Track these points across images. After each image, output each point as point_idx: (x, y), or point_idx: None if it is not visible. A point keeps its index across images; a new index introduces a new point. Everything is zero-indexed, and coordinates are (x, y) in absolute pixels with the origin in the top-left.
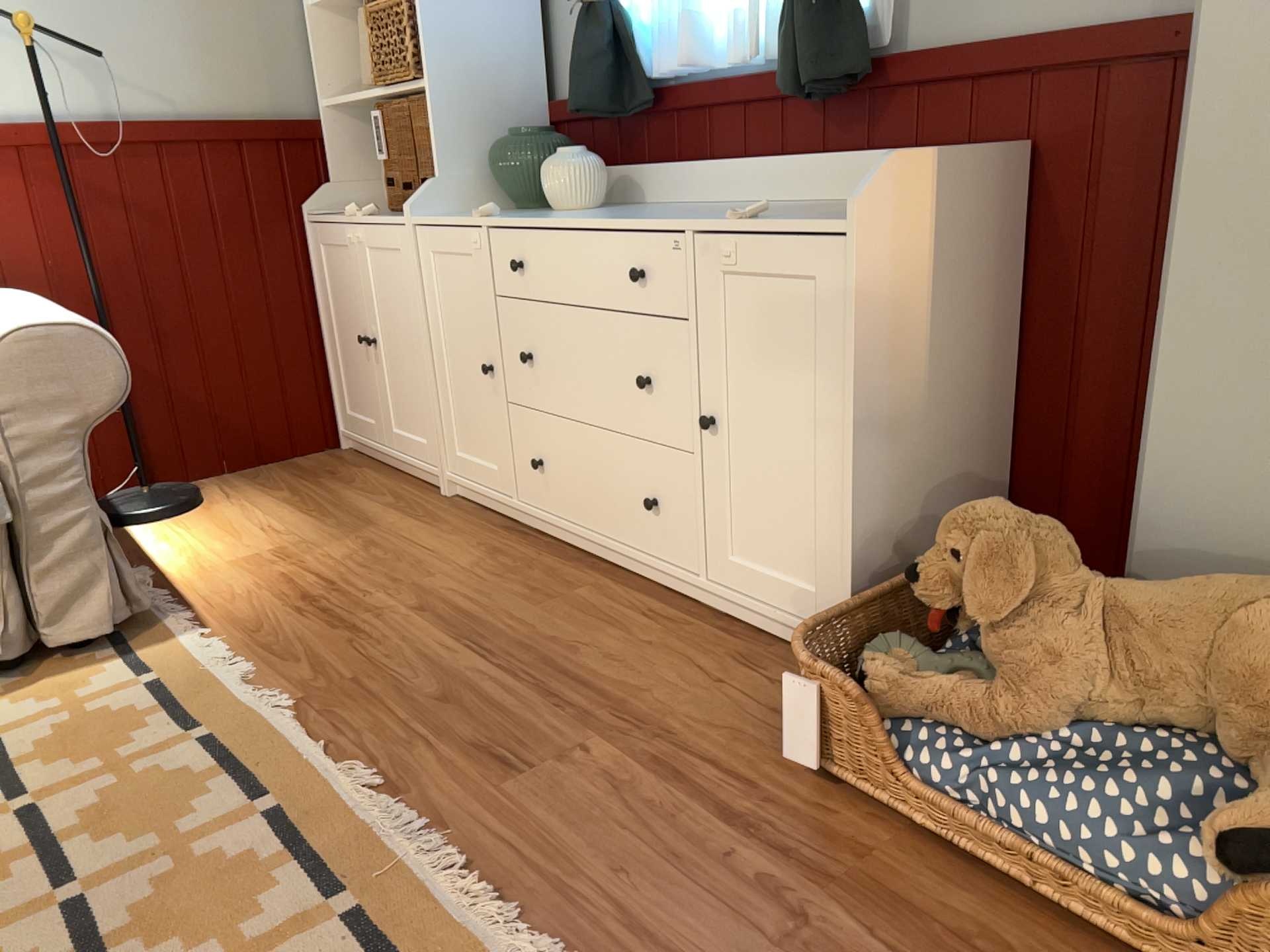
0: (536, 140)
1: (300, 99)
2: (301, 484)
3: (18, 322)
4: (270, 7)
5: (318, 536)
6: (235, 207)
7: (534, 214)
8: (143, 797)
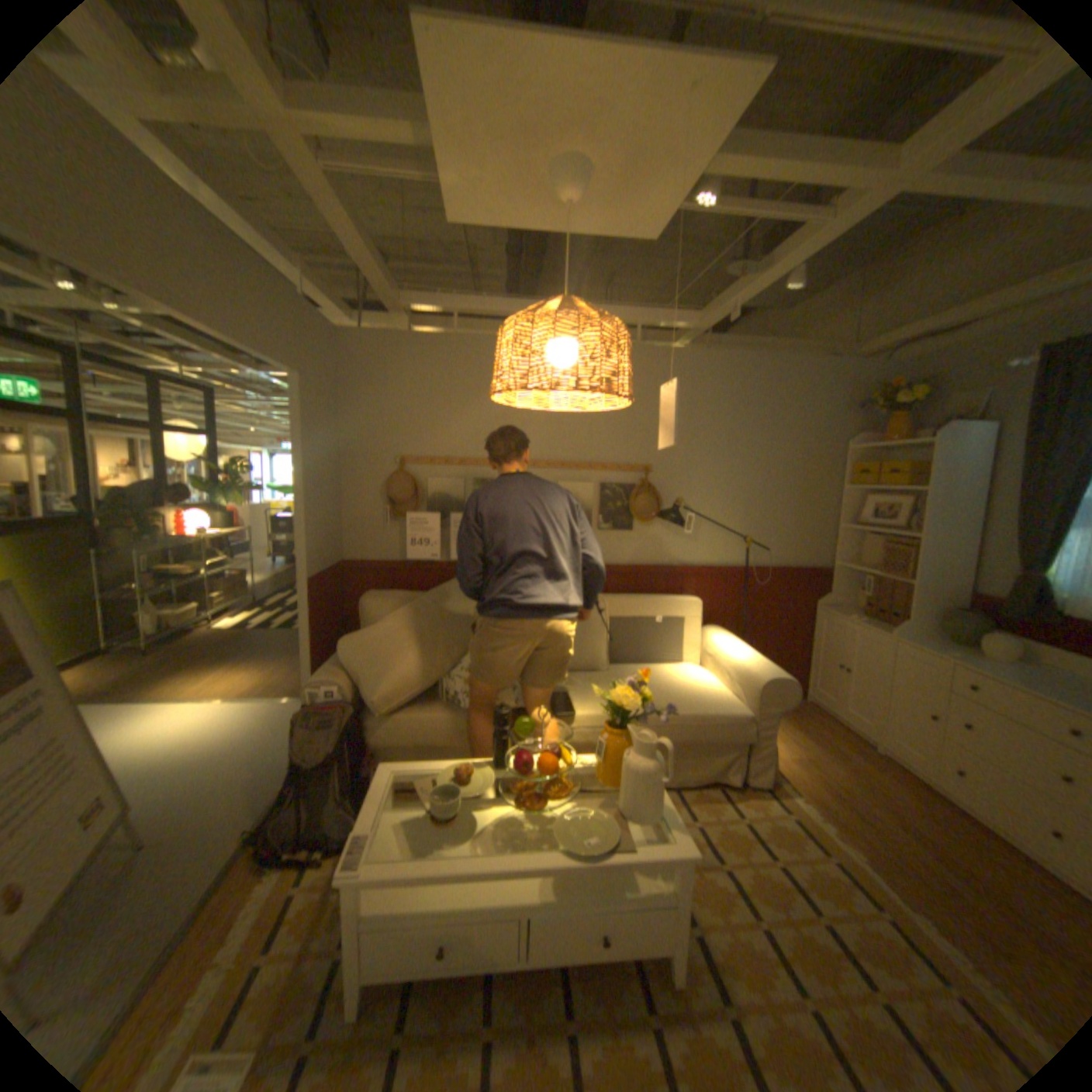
0: (977, 619)
1: (826, 557)
2: (798, 718)
3: (765, 669)
4: (824, 523)
5: (825, 757)
6: (791, 597)
7: (977, 657)
8: (829, 886)
